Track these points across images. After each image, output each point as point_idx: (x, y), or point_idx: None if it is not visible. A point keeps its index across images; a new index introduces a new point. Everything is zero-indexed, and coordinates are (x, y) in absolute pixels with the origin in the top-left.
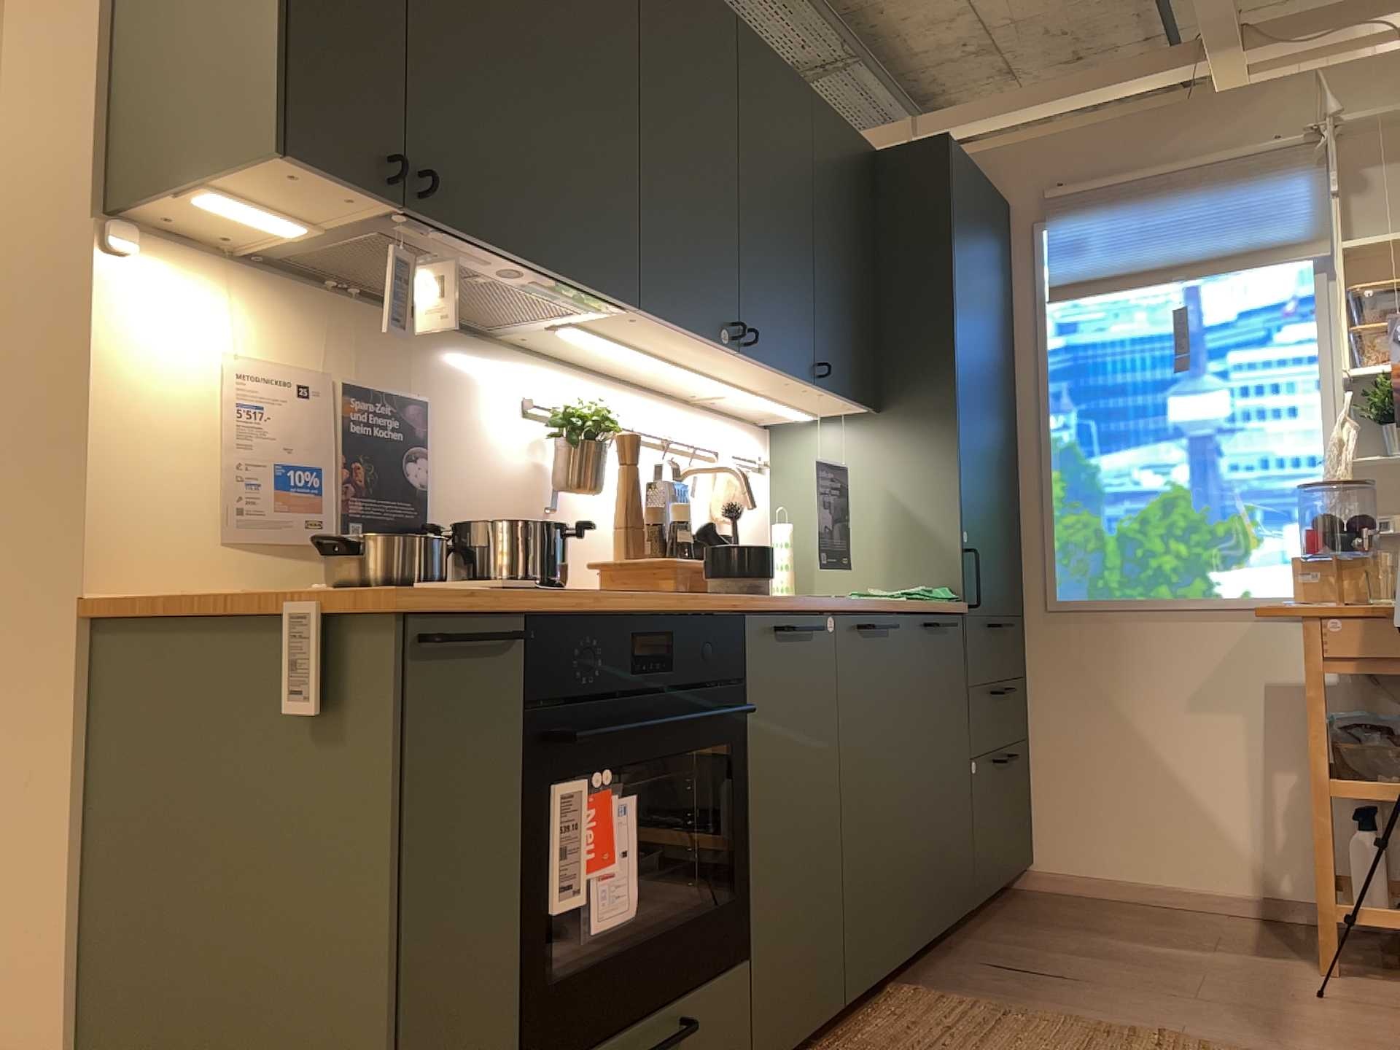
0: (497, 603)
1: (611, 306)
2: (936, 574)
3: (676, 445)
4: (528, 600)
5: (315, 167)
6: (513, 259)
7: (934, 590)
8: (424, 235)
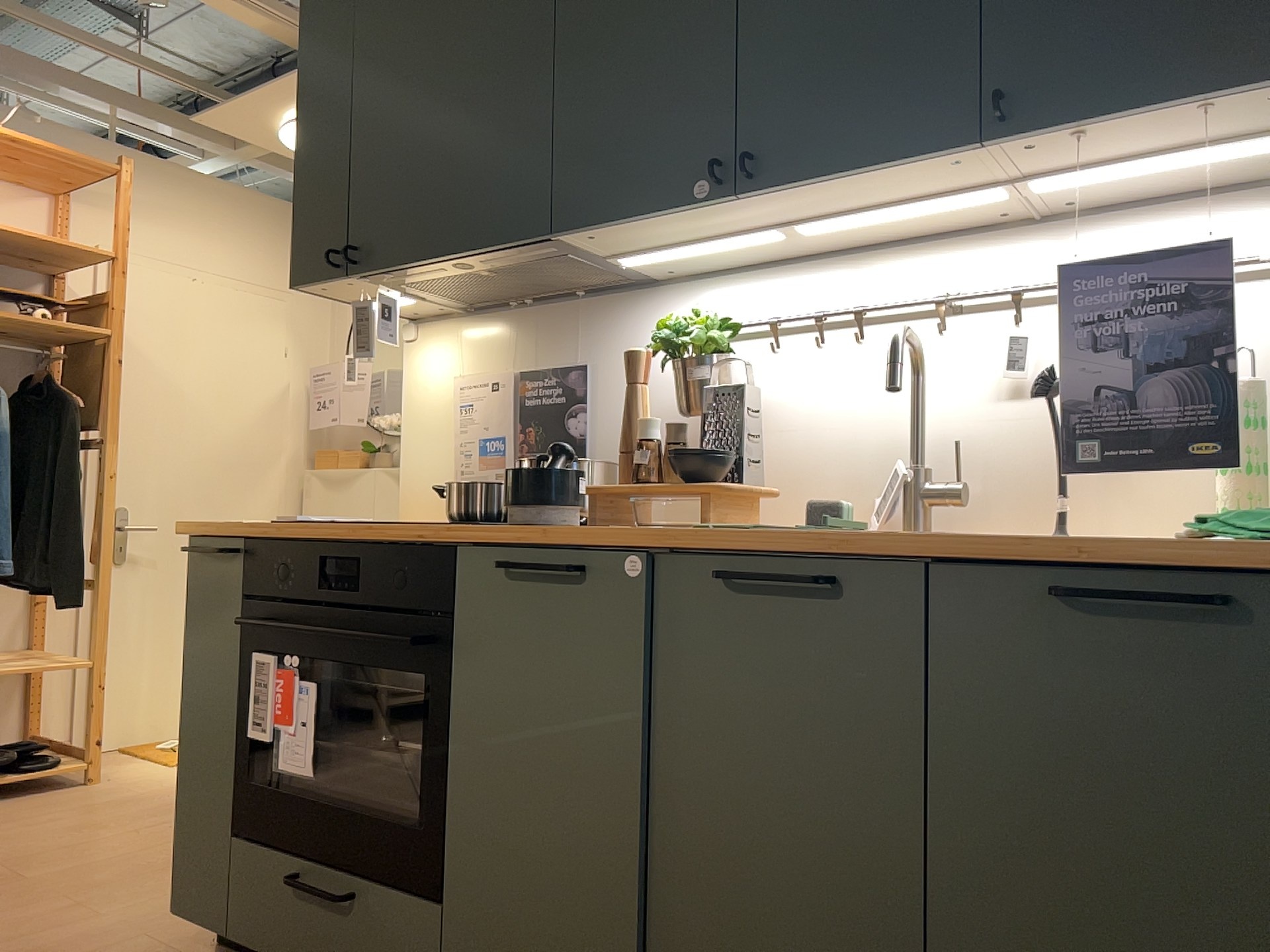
0: (224, 530)
1: (560, 240)
2: None
3: (982, 302)
4: (237, 528)
5: (312, 283)
6: (437, 263)
7: None
8: (395, 278)
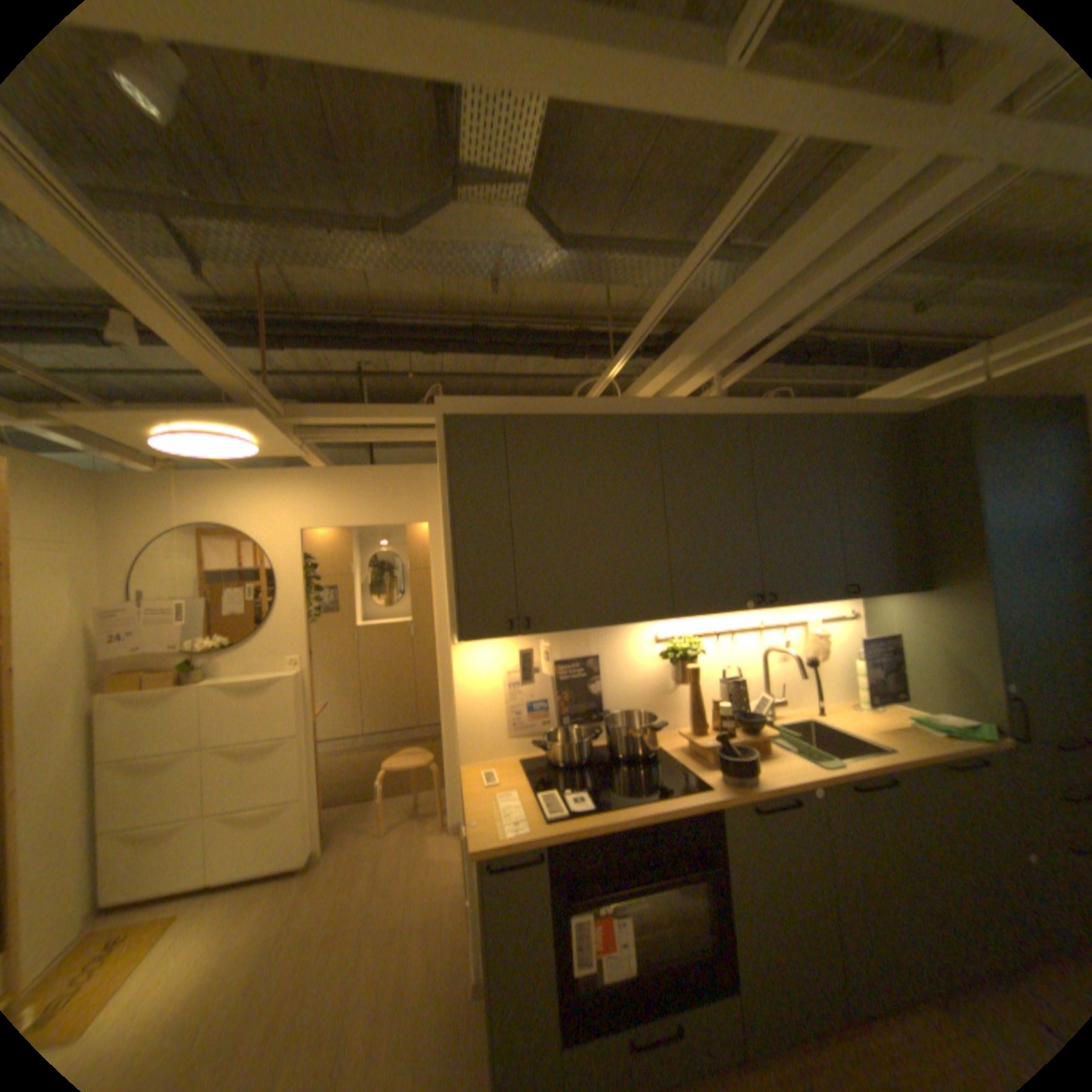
0: (528, 847)
1: (661, 617)
2: (984, 712)
3: (770, 626)
4: (545, 843)
5: (477, 638)
6: (587, 628)
7: (978, 726)
8: (541, 633)
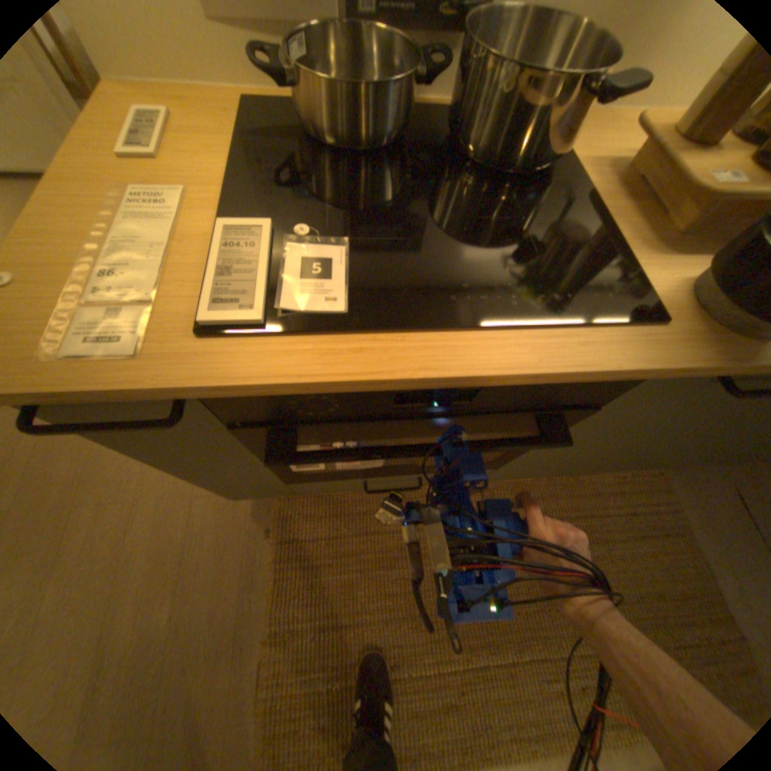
0: (122, 395)
1: None
2: None
3: None
4: (170, 395)
5: None
6: None
7: None
8: None
